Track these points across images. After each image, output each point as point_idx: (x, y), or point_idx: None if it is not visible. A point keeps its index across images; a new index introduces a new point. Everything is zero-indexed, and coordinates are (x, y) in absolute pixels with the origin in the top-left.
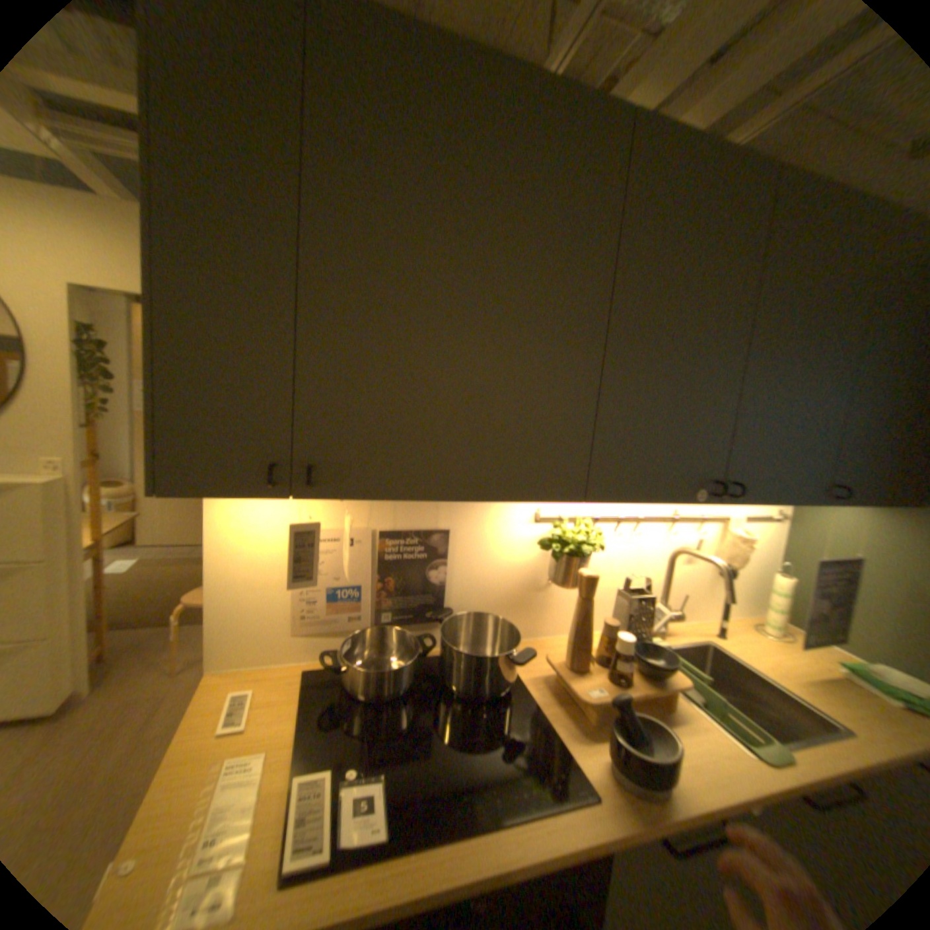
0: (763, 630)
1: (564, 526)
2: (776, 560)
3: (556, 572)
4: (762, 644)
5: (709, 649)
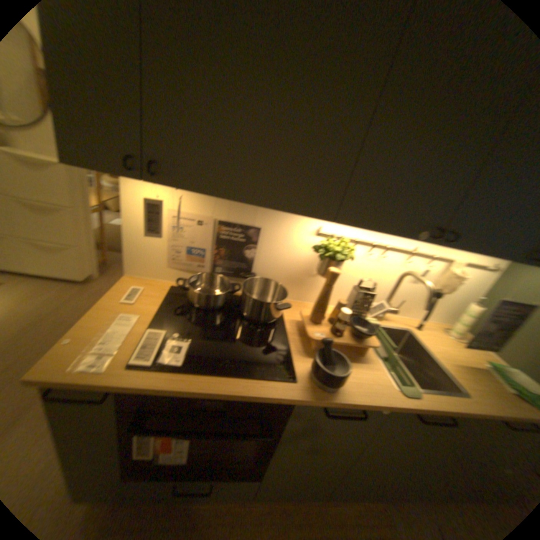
0: (450, 332)
1: (332, 240)
2: (478, 295)
3: (321, 267)
4: (443, 339)
5: (407, 333)
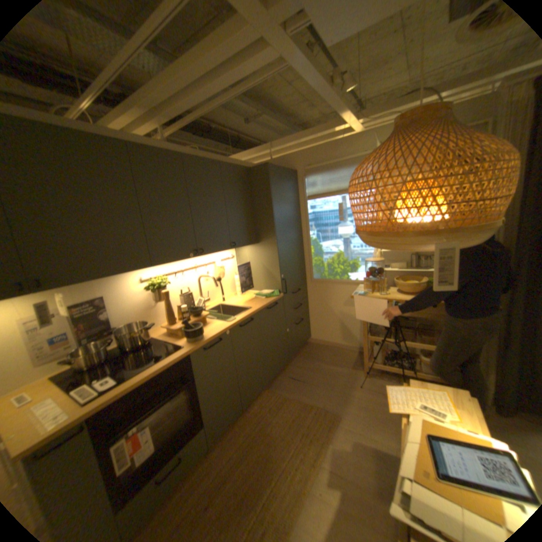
0: (236, 295)
1: (152, 280)
2: (234, 271)
3: (155, 298)
4: (235, 298)
5: (219, 306)
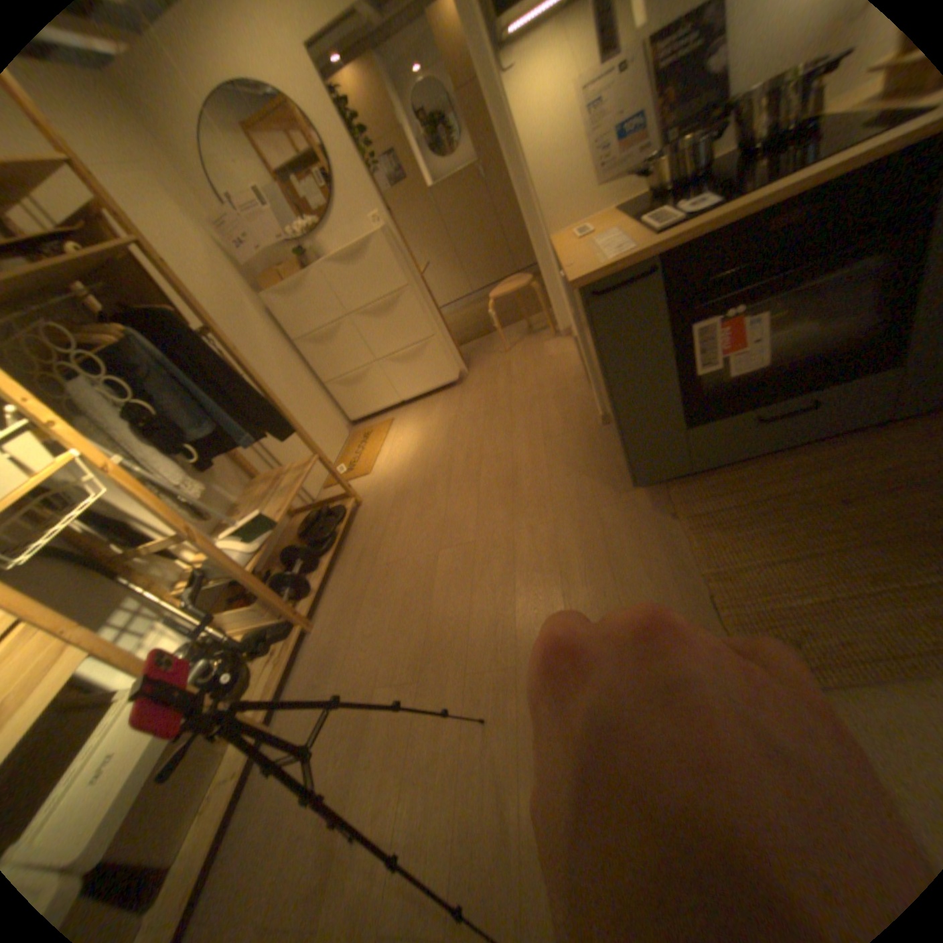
0: None
1: None
2: None
3: None
4: None
5: None
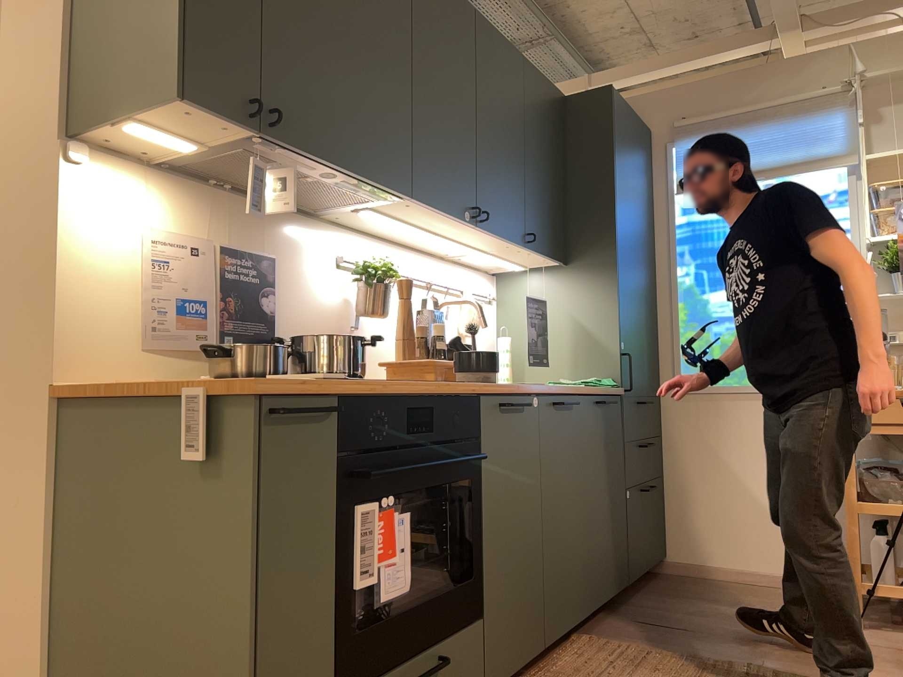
0: None
1: (367, 262)
2: (495, 333)
3: (365, 305)
4: None
5: None
